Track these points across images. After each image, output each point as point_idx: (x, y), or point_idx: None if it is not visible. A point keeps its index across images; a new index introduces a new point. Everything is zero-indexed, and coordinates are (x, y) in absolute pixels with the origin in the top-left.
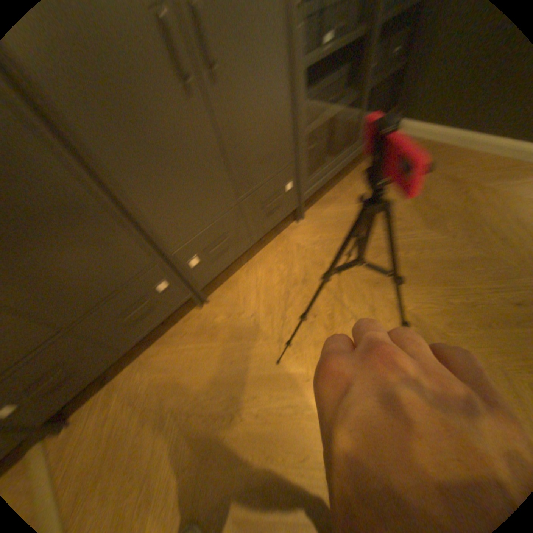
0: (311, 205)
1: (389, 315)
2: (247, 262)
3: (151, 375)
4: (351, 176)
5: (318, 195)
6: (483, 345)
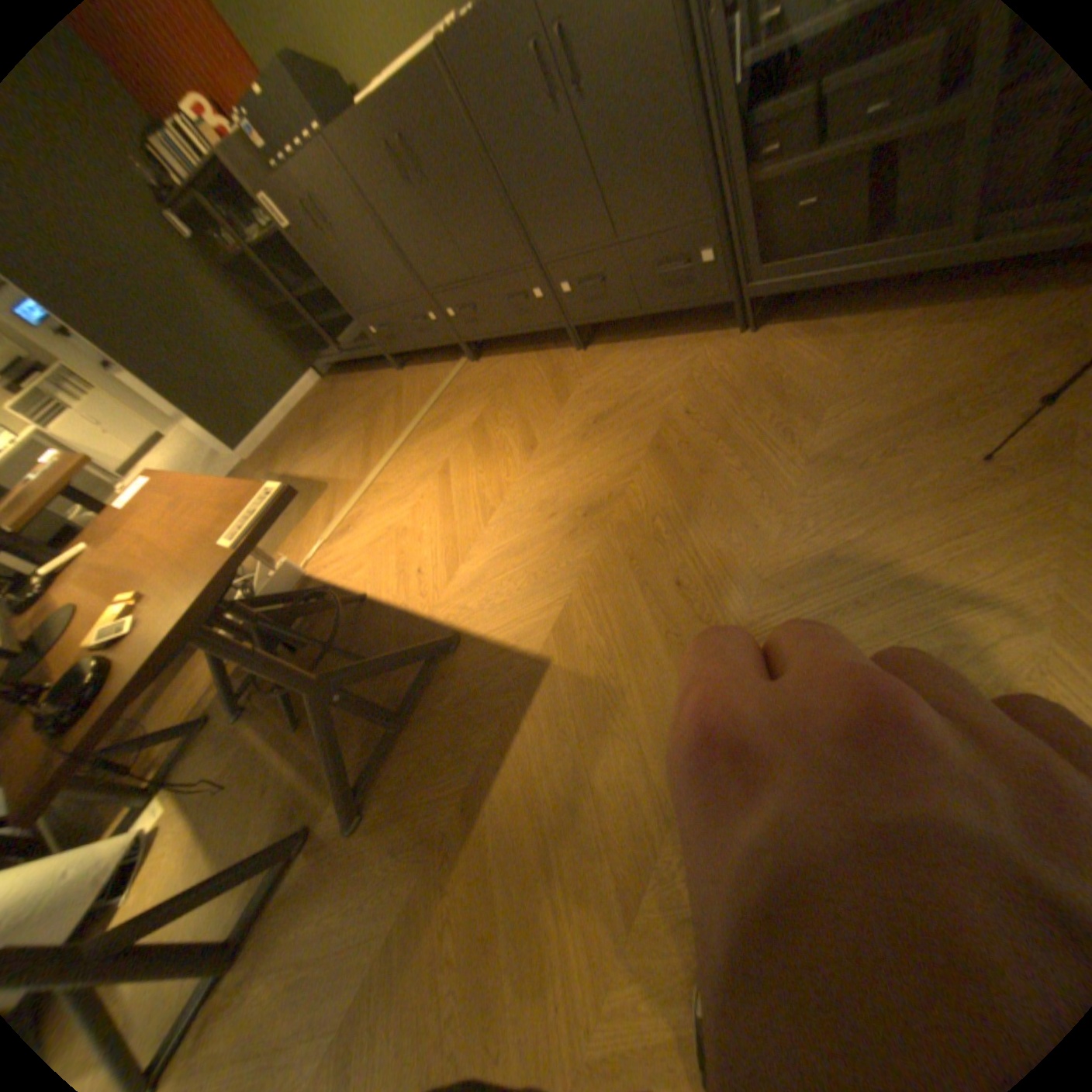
0: (793, 321)
1: (614, 474)
2: (644, 340)
3: (512, 370)
4: (928, 314)
5: (829, 313)
6: (603, 556)
